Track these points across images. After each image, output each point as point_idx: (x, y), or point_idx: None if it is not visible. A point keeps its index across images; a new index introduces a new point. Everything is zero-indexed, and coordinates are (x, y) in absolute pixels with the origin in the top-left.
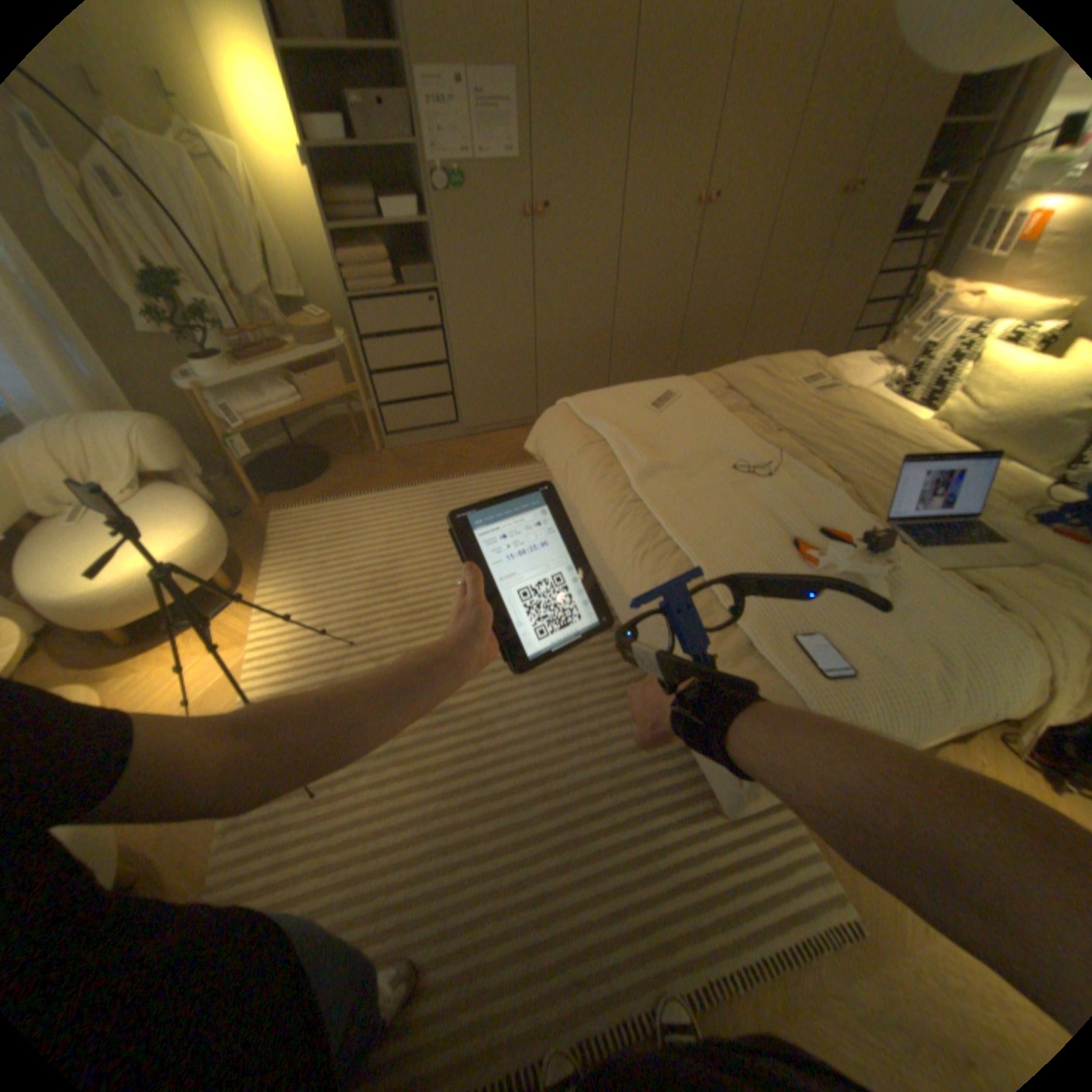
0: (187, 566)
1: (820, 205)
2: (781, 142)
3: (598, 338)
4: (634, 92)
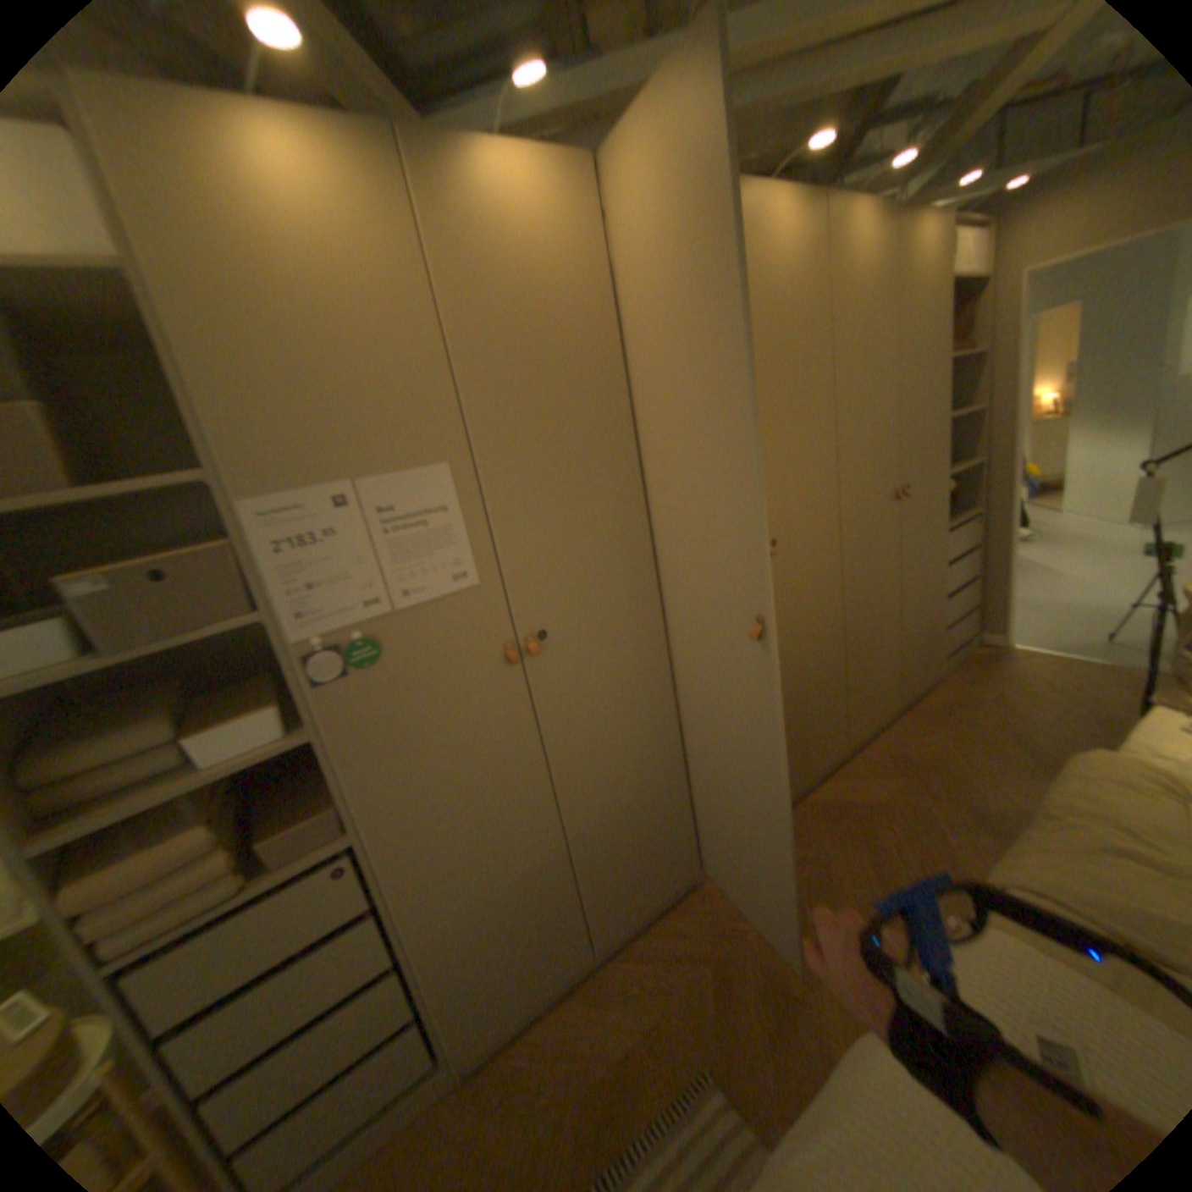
0: None
1: (881, 518)
2: (826, 467)
3: (670, 782)
4: (644, 454)
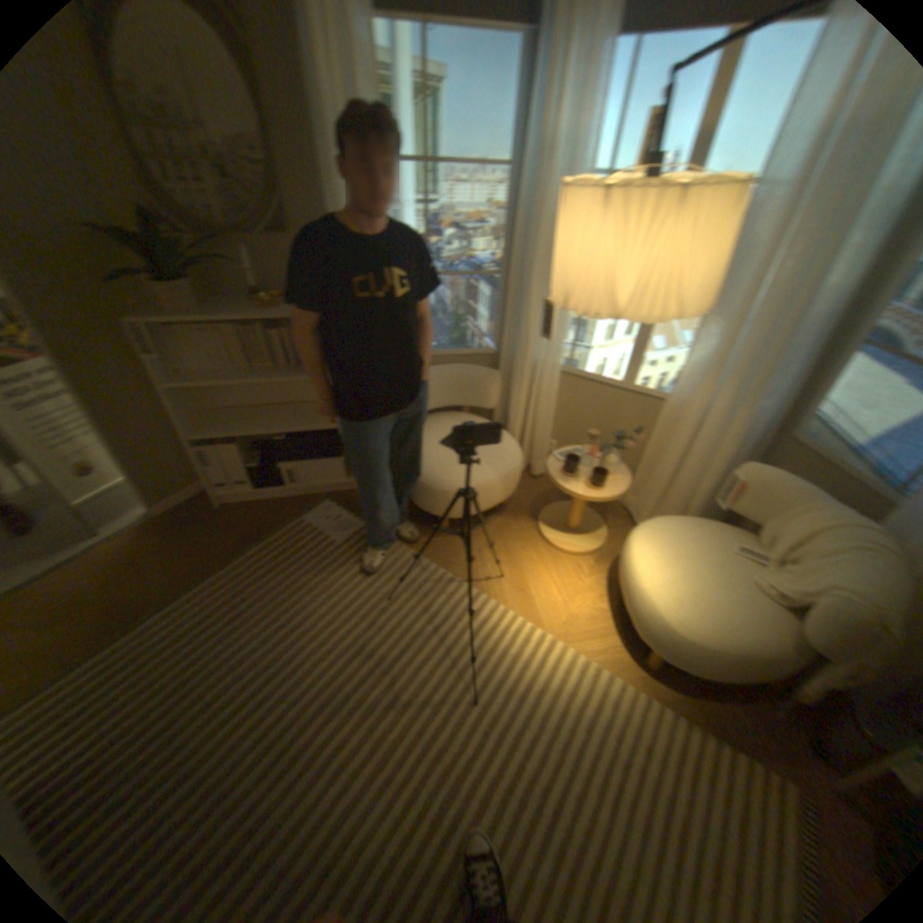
0: (639, 611)
1: None
2: None
3: None
4: None
